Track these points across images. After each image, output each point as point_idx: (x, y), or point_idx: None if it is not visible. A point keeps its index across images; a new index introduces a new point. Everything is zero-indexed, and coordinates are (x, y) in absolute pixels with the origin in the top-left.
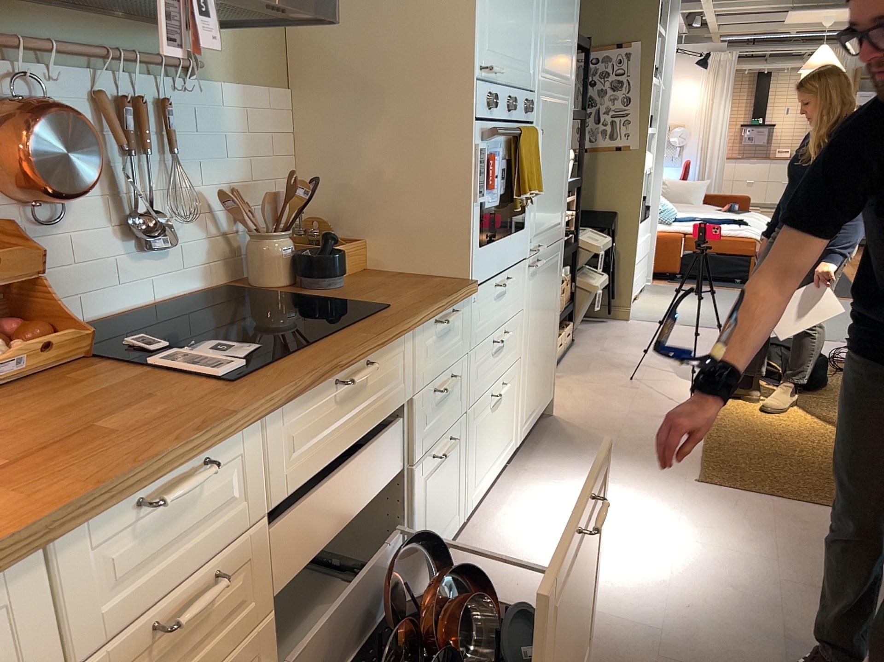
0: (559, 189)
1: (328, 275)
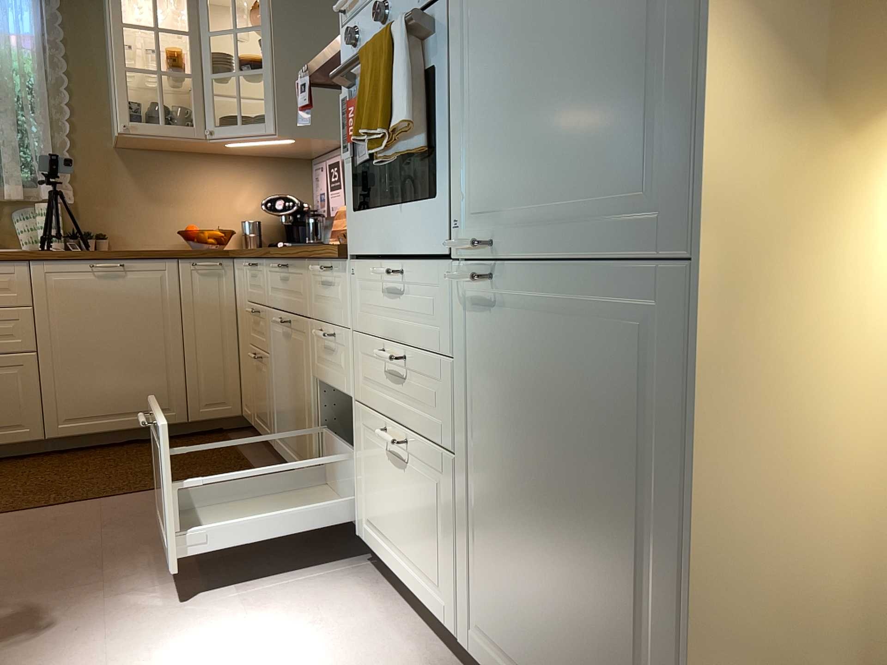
0: (624, 82)
1: None
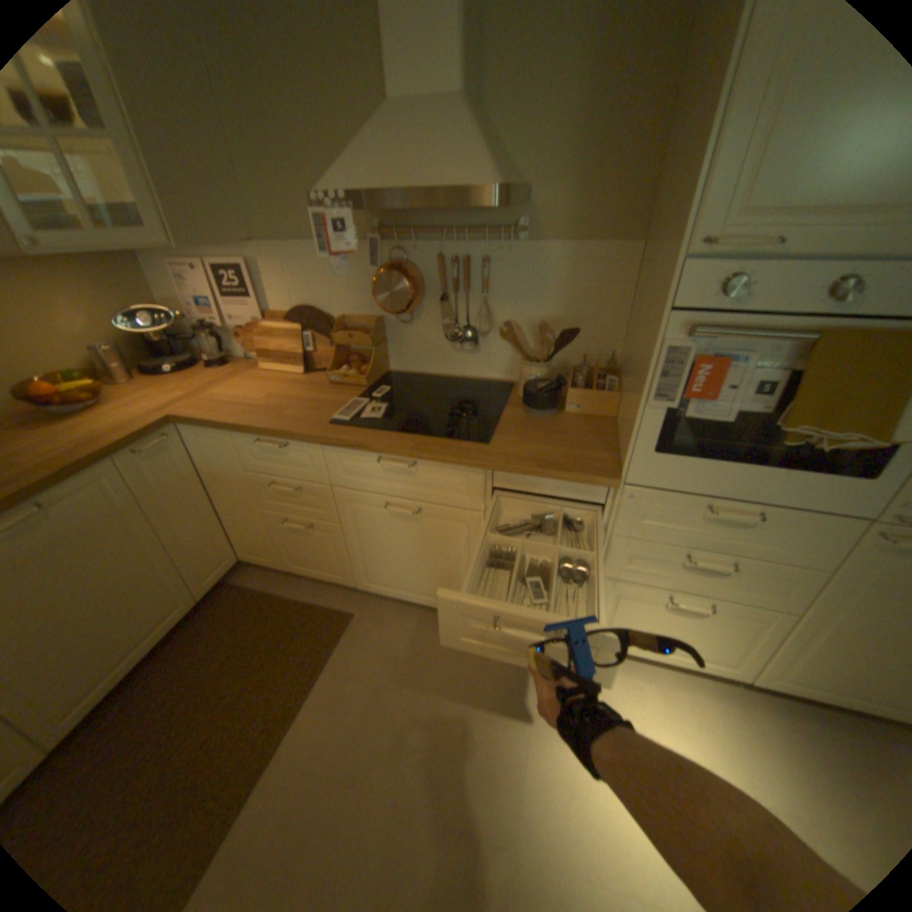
0: None
1: (528, 404)
